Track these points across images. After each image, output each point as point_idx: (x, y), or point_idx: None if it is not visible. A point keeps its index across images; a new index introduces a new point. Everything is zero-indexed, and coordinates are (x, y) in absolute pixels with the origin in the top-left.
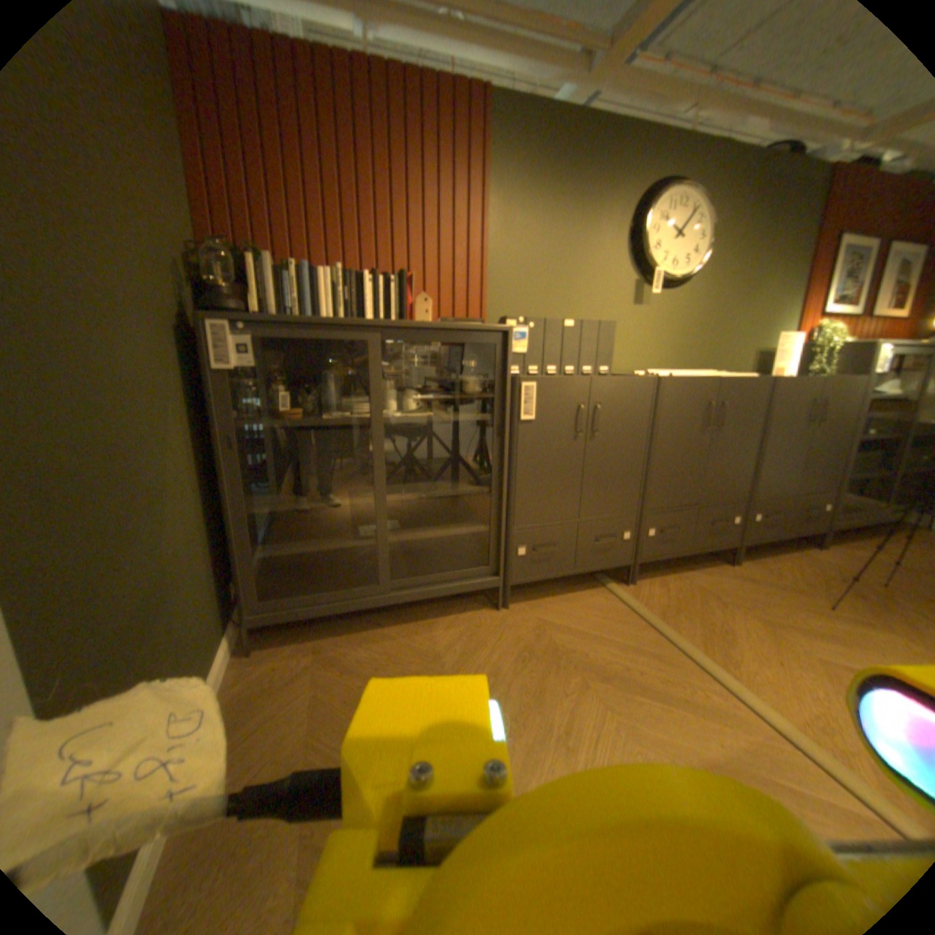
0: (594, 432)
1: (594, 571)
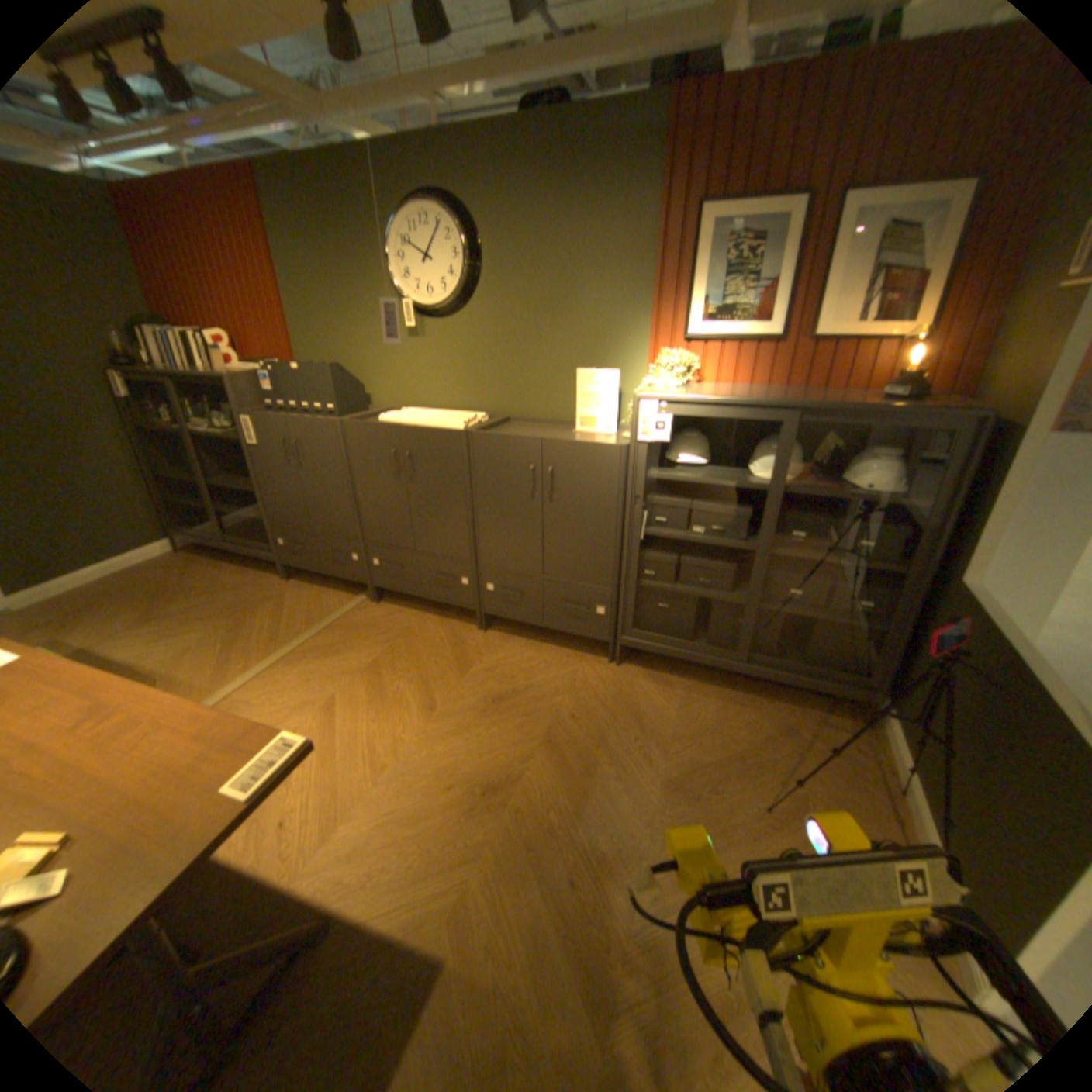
0: (301, 461)
1: (339, 577)
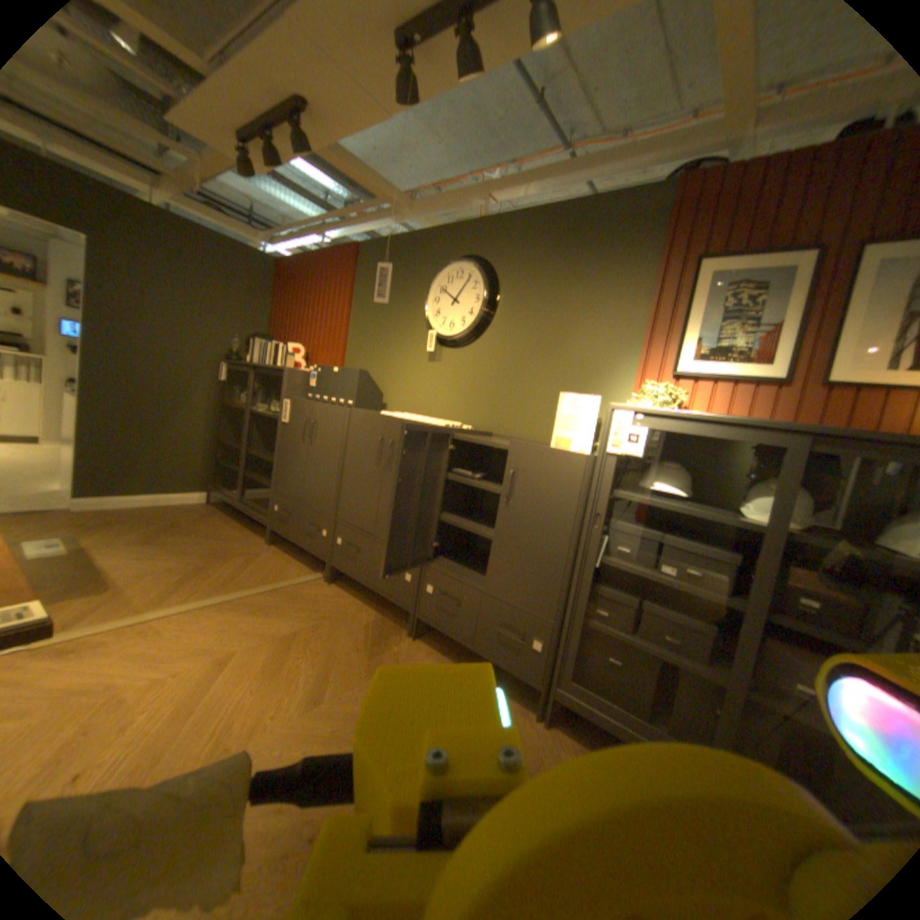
0: (312, 438)
1: (307, 549)
